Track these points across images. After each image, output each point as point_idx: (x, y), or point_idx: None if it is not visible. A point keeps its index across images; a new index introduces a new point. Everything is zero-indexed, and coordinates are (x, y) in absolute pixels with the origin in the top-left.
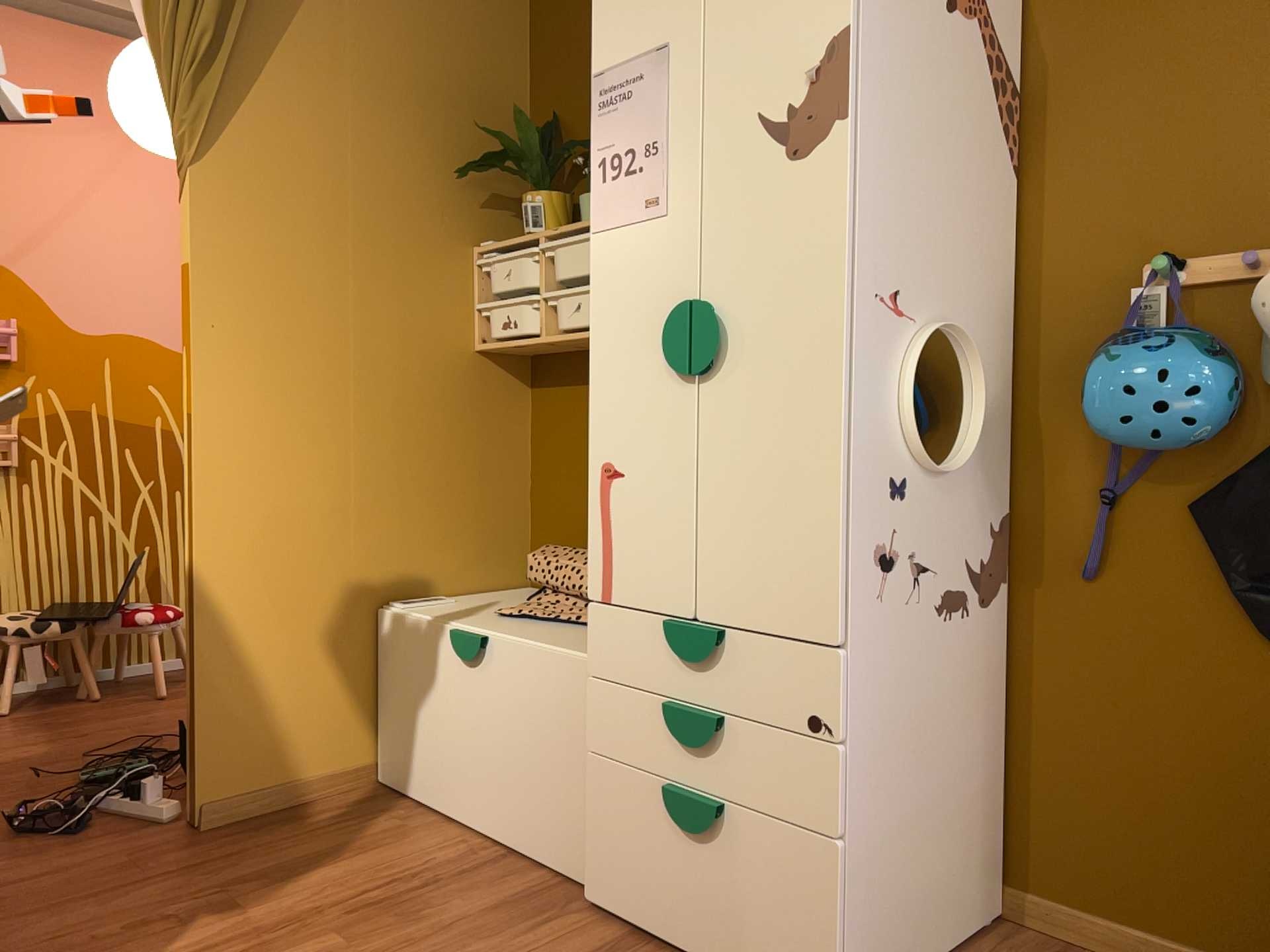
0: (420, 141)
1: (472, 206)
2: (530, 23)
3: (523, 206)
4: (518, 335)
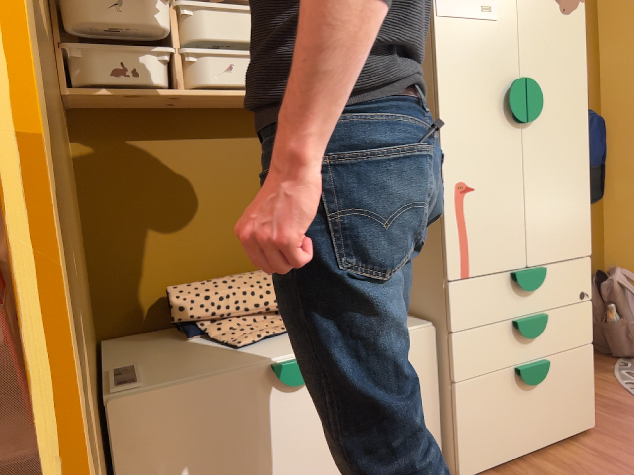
0: None
1: None
2: None
3: None
4: (139, 87)
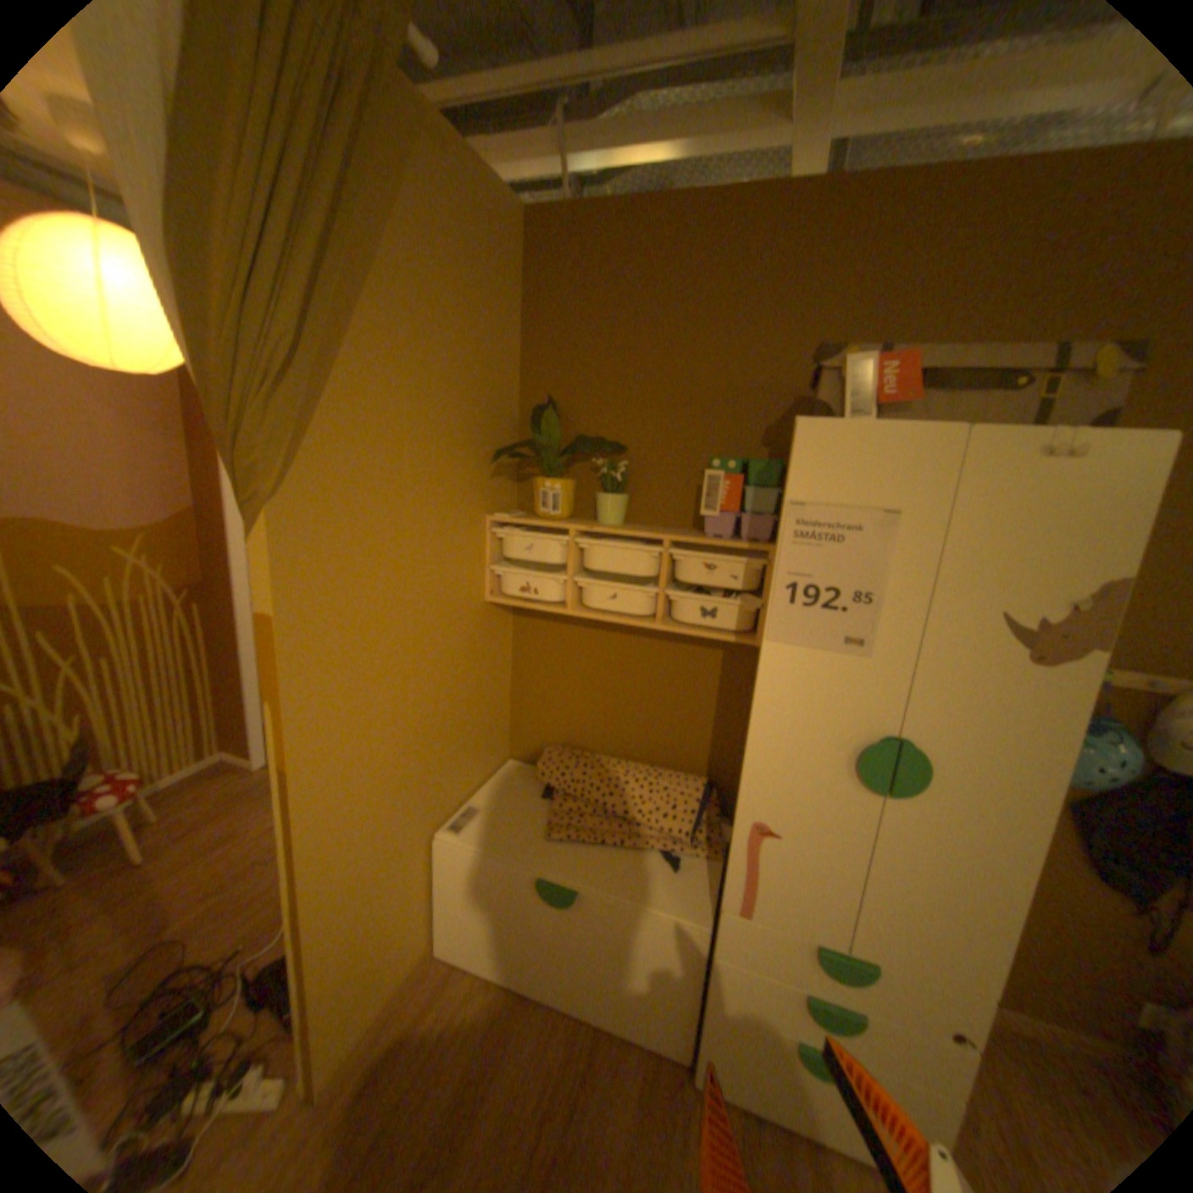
0: (454, 425)
1: (485, 478)
2: (521, 298)
3: (534, 484)
4: (537, 602)
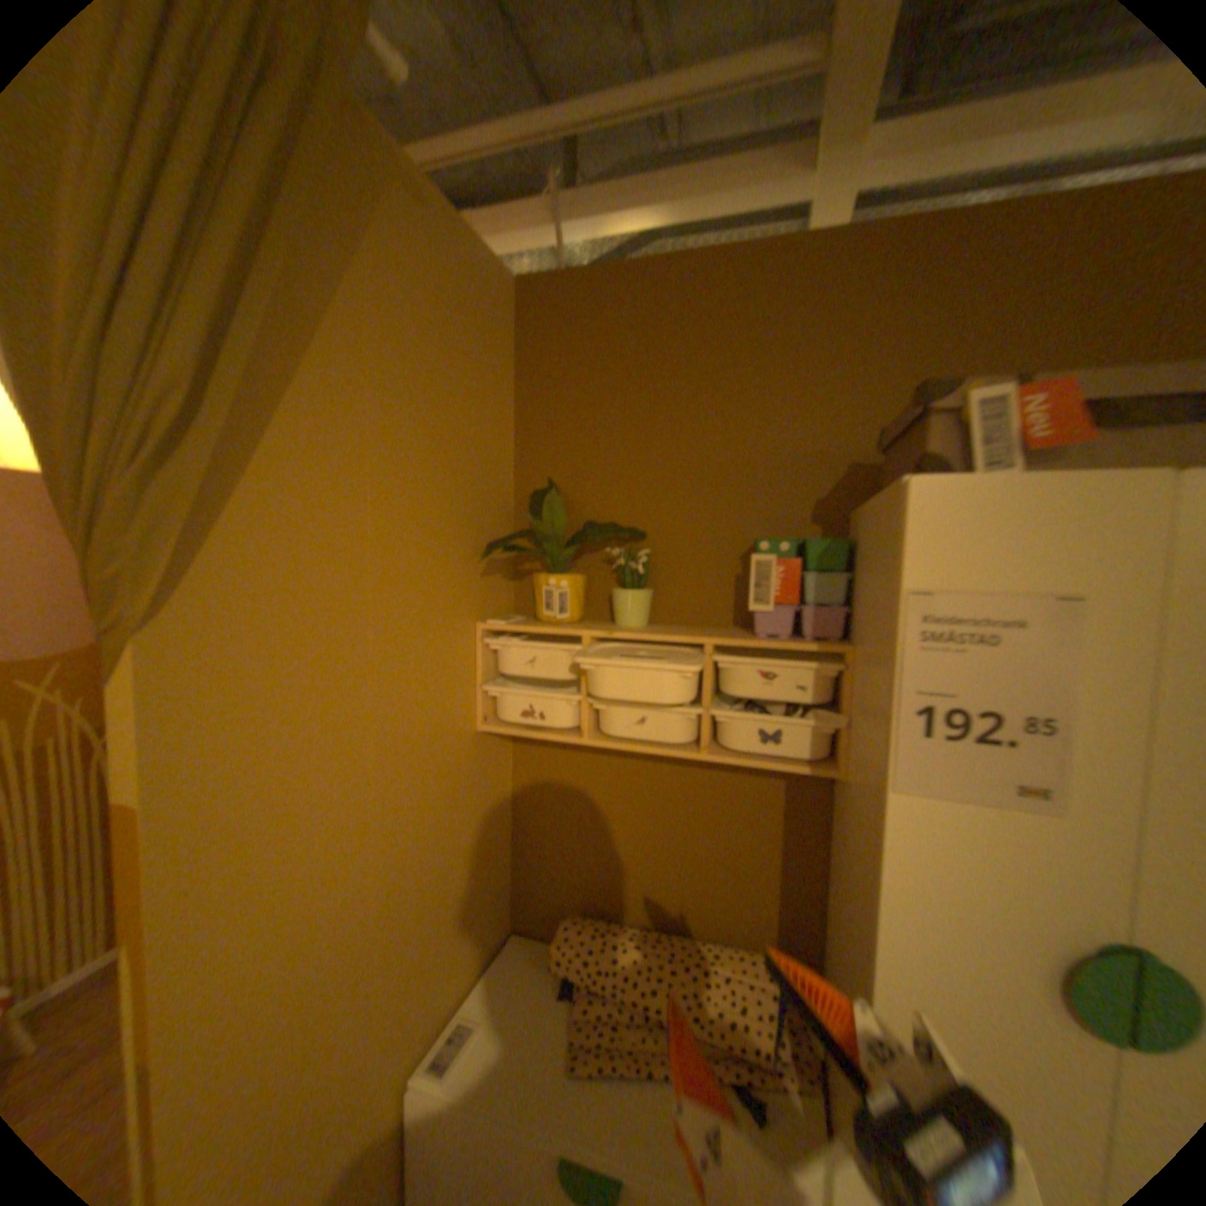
0: (435, 514)
1: (475, 577)
2: (515, 373)
3: (536, 581)
4: (545, 728)
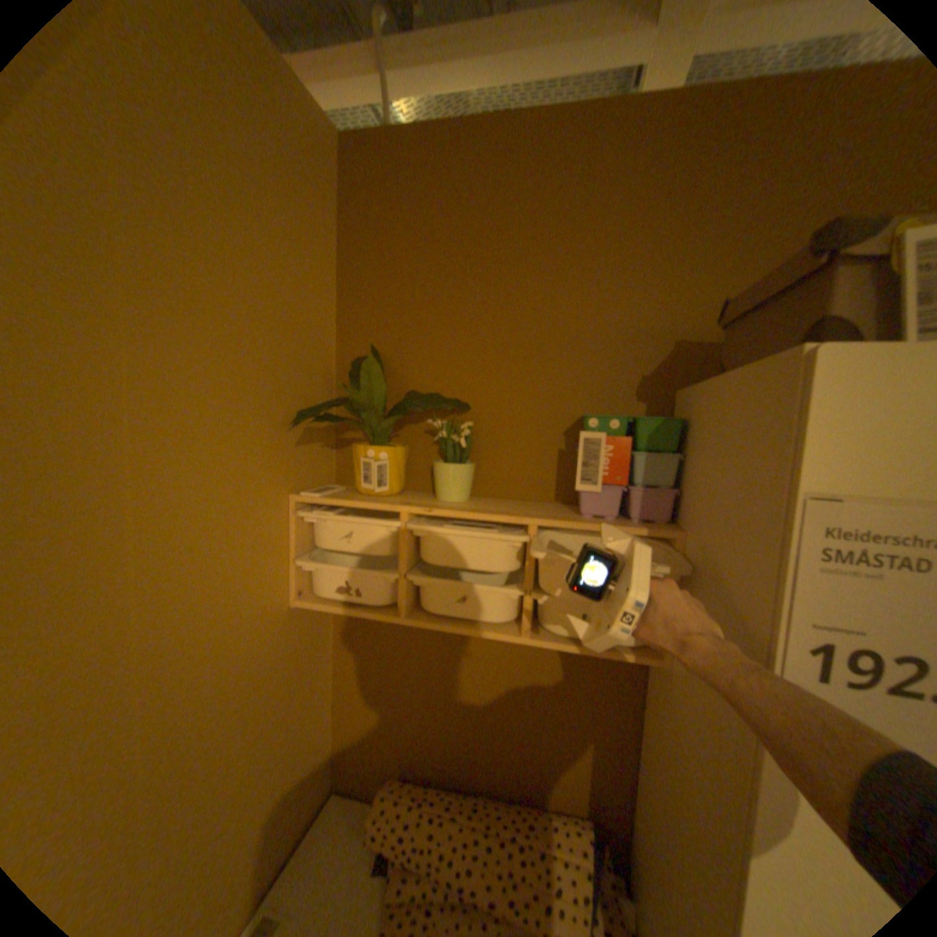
0: (232, 377)
1: (288, 446)
2: (337, 234)
3: (355, 451)
4: (361, 605)
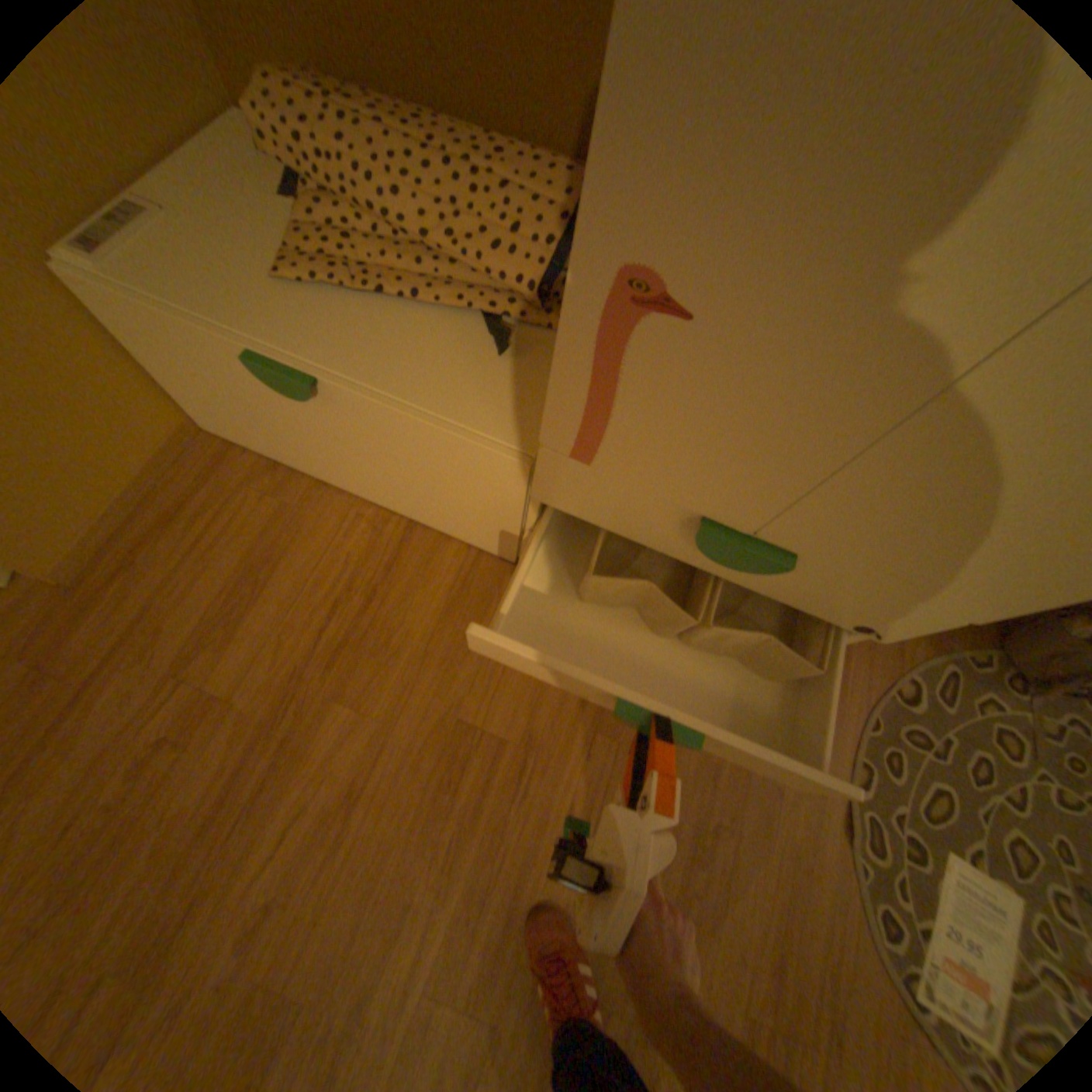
0: None
1: None
2: None
3: None
4: None
